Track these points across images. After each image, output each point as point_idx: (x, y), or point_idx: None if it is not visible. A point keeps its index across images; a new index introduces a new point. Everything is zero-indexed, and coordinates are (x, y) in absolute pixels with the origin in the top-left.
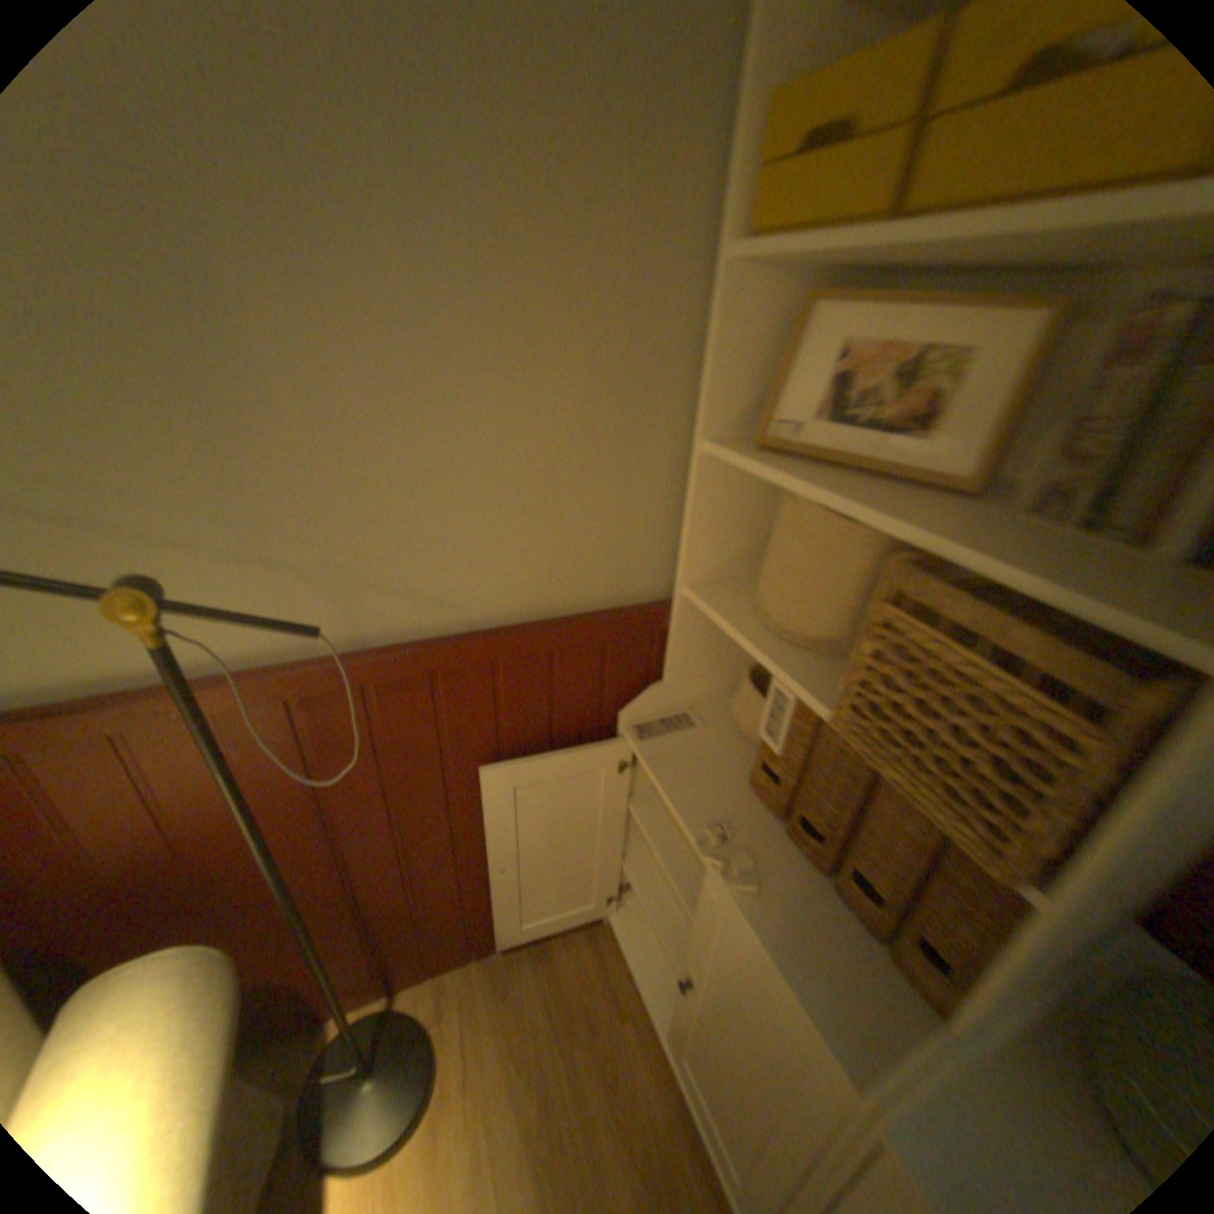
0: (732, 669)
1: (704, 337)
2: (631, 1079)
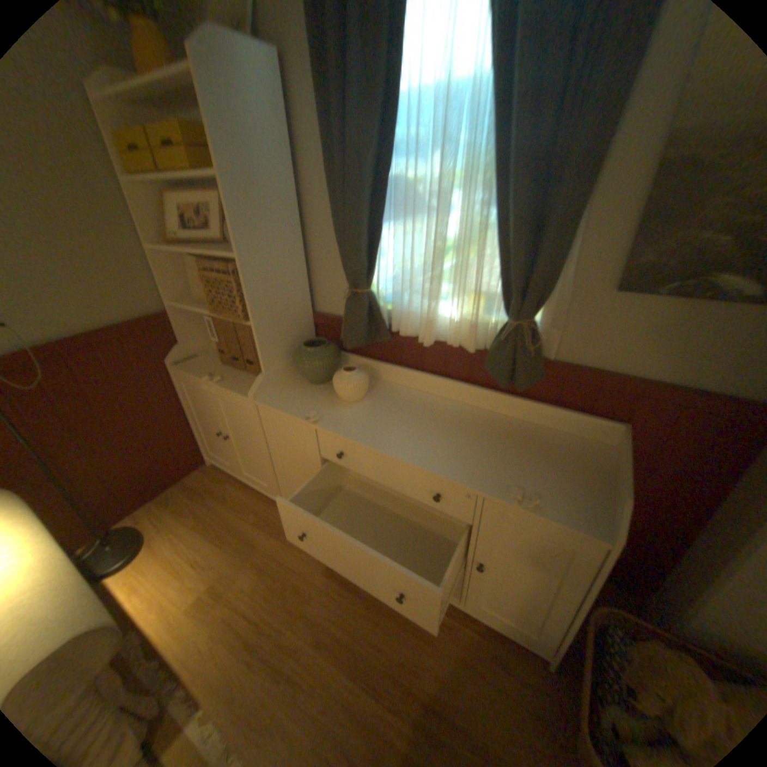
0: (206, 333)
1: (127, 208)
2: (229, 495)
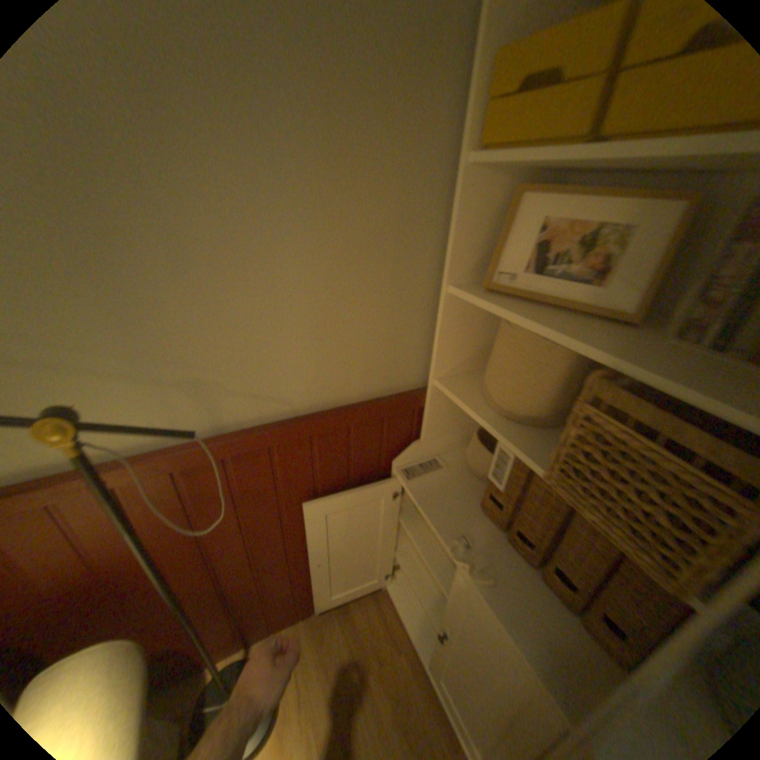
0: (464, 429)
1: (447, 217)
2: (406, 692)
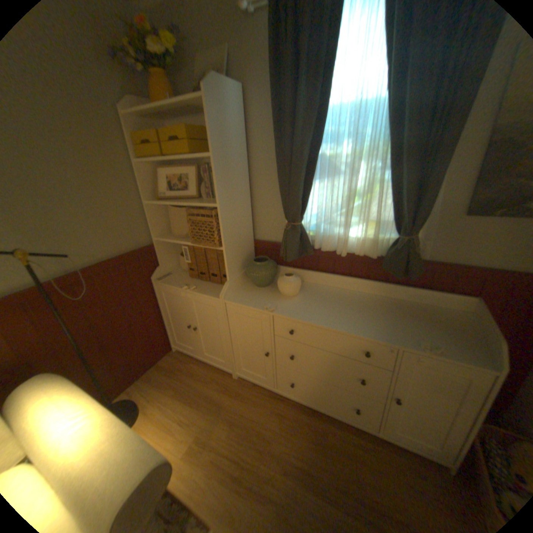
0: (176, 258)
1: (135, 179)
2: (194, 371)
